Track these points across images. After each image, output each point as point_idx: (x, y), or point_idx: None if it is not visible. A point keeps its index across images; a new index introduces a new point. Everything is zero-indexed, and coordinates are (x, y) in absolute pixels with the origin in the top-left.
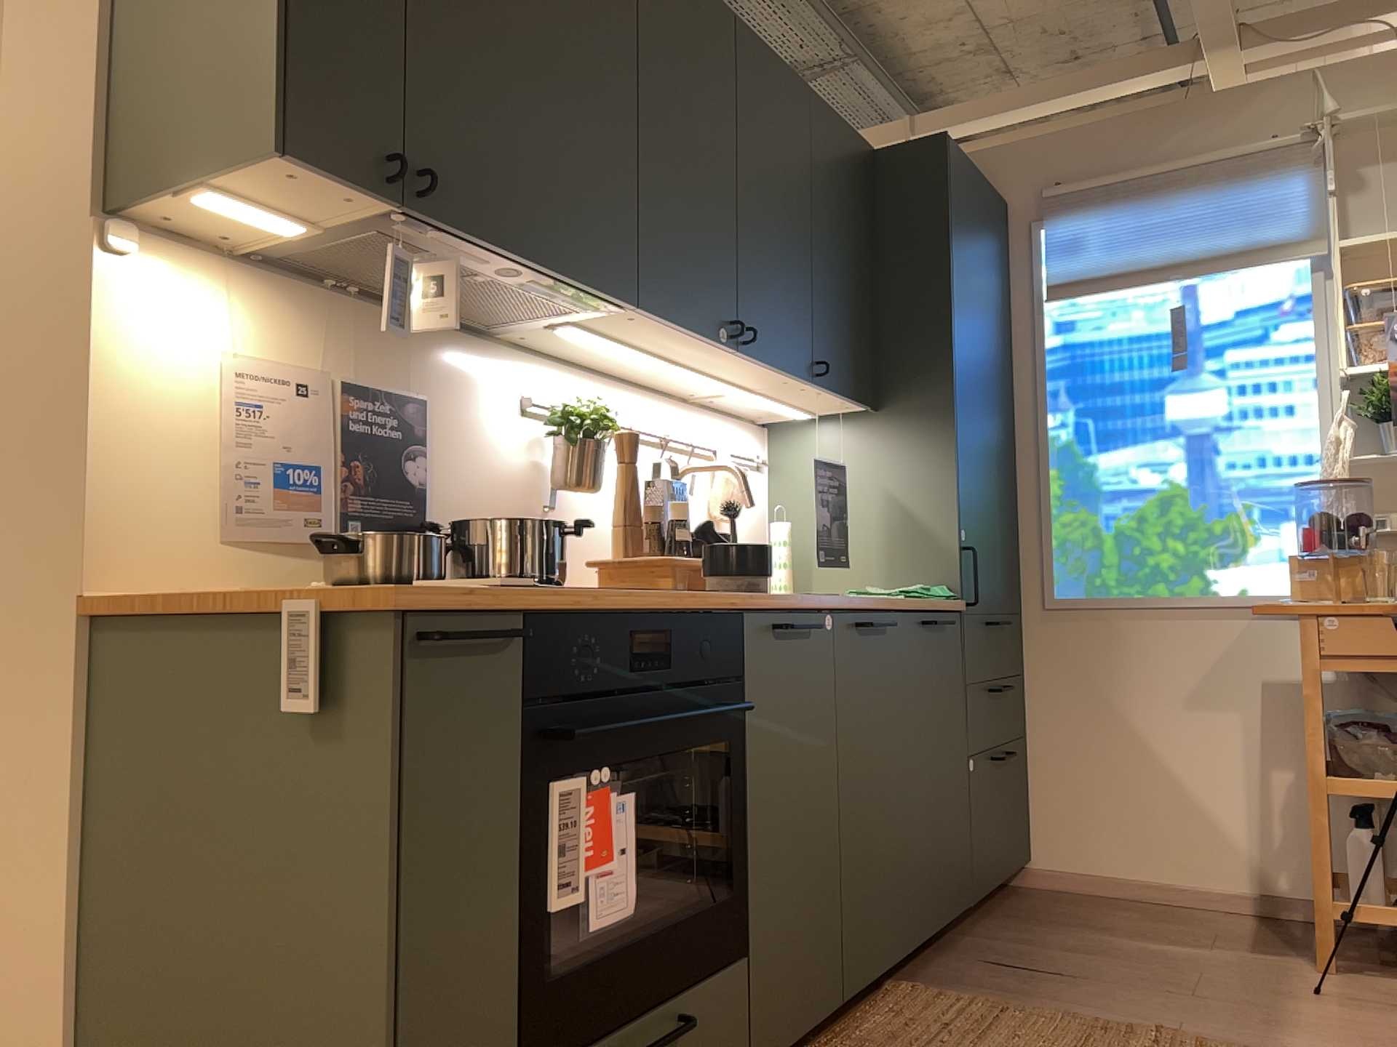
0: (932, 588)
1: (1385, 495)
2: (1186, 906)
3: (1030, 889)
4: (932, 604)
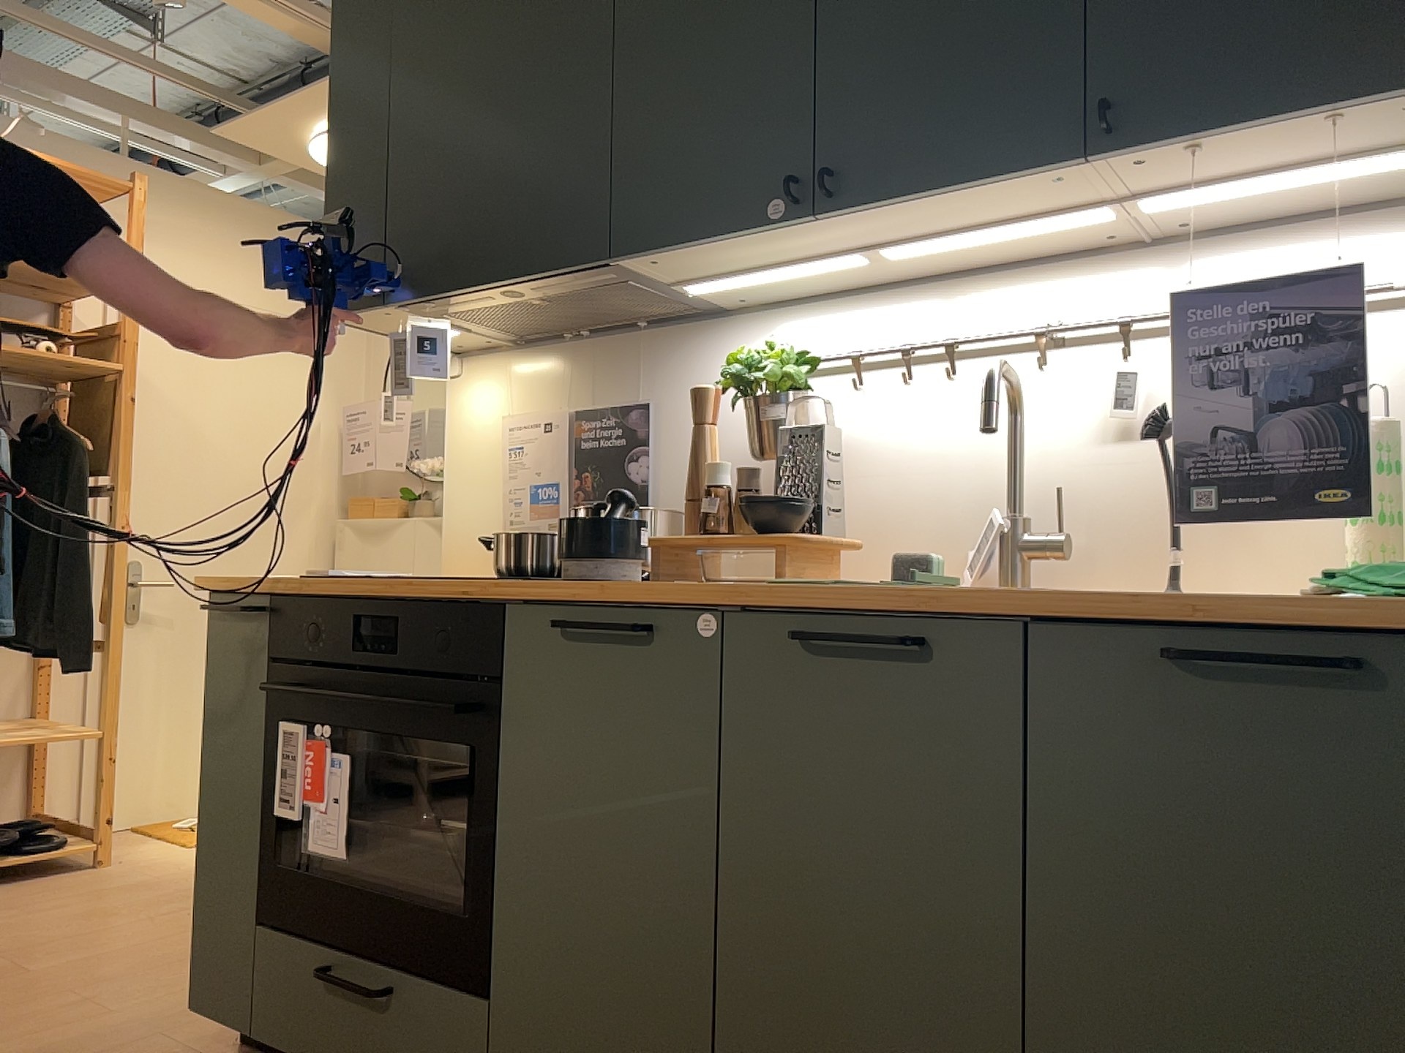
0: None
1: None
2: None
3: None
4: (1287, 608)
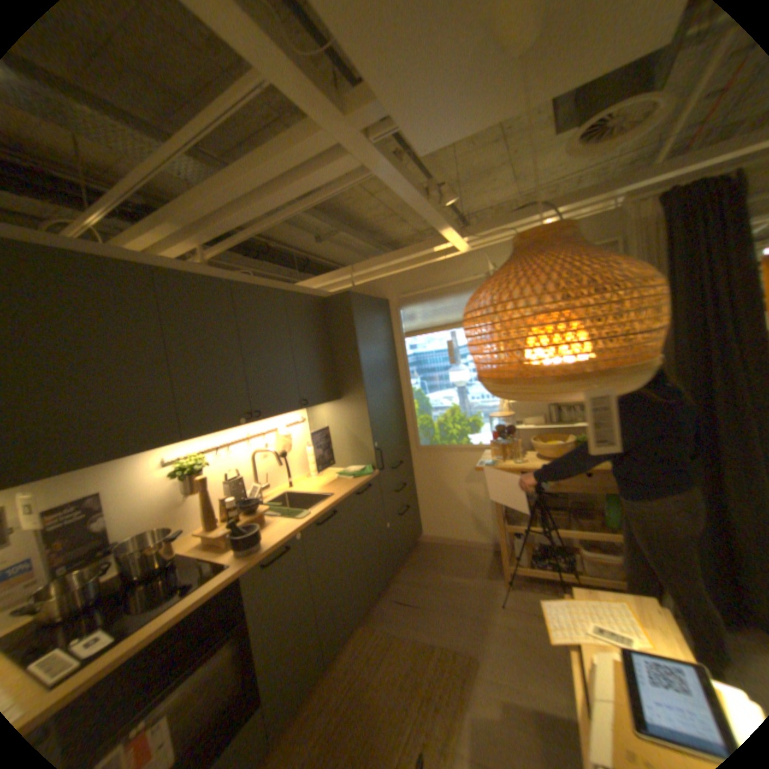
0: (365, 468)
1: (524, 409)
2: (471, 550)
3: (422, 545)
4: (361, 482)
